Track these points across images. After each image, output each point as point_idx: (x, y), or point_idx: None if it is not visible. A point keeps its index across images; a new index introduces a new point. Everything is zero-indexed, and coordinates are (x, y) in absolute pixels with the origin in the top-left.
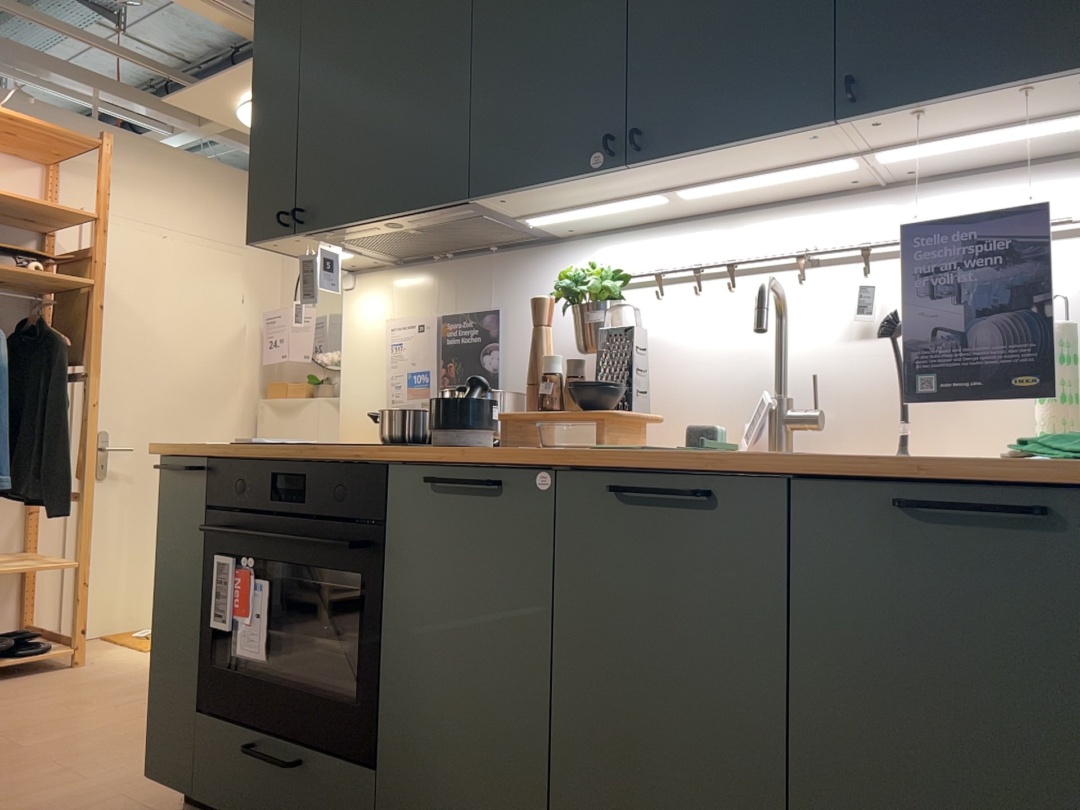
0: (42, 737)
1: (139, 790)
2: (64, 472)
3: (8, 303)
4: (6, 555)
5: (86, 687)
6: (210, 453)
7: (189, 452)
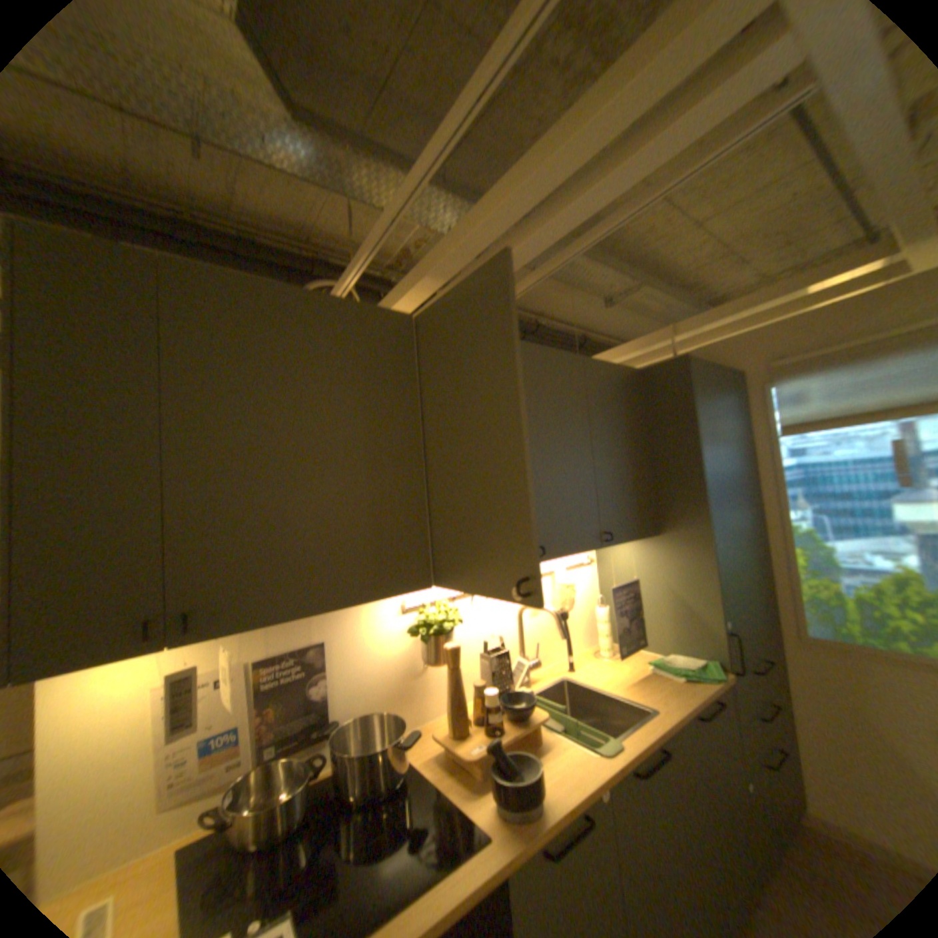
0: None
1: None
2: None
3: None
4: None
5: None
6: None
7: None
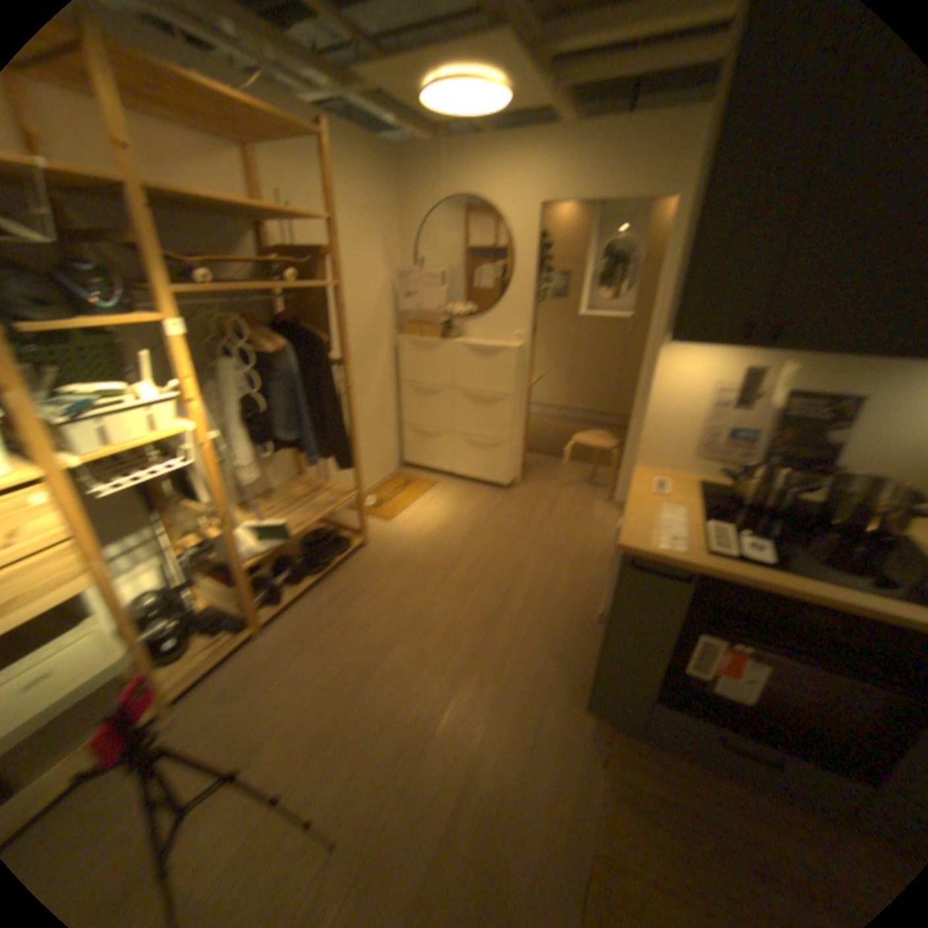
0: (431, 636)
1: (548, 690)
2: (347, 440)
3: (248, 295)
4: (296, 480)
5: (398, 569)
6: (703, 566)
7: (682, 564)
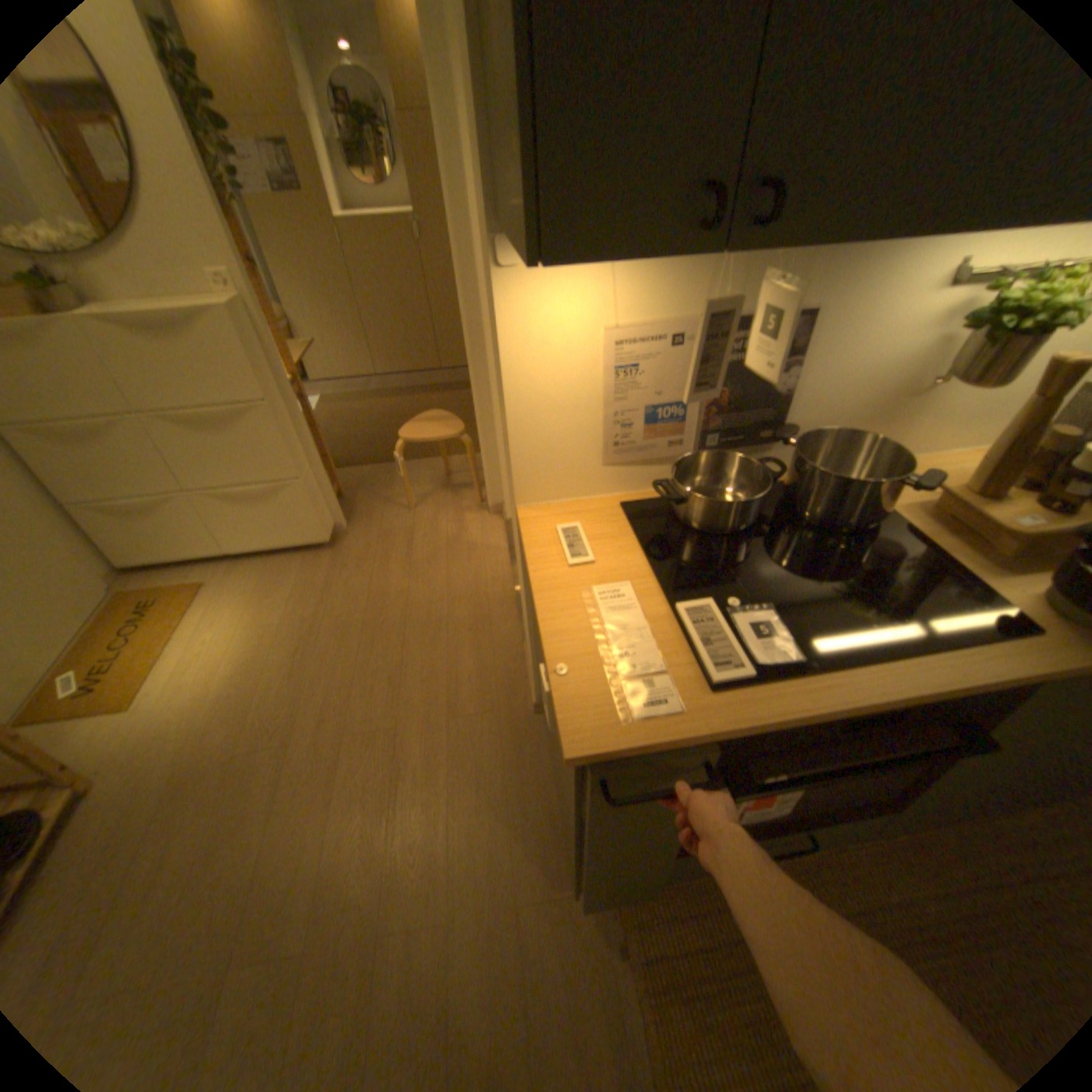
0: (287, 918)
1: (509, 885)
2: None
3: None
4: None
5: (175, 813)
6: (714, 725)
7: (683, 744)
